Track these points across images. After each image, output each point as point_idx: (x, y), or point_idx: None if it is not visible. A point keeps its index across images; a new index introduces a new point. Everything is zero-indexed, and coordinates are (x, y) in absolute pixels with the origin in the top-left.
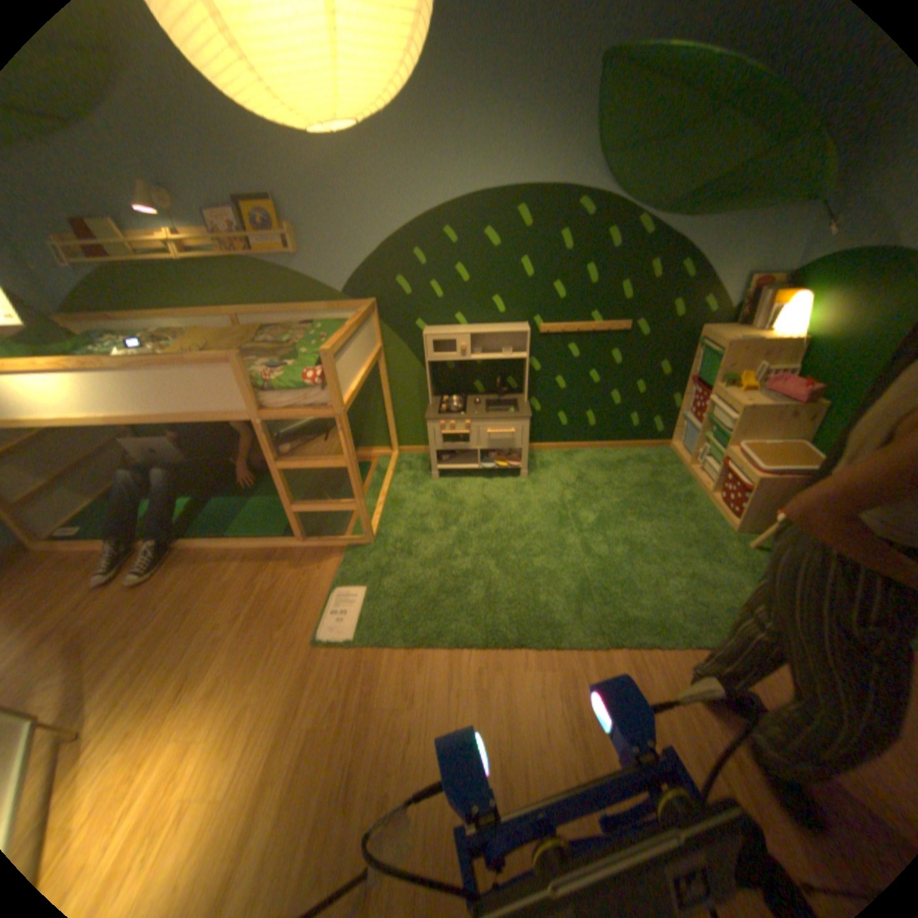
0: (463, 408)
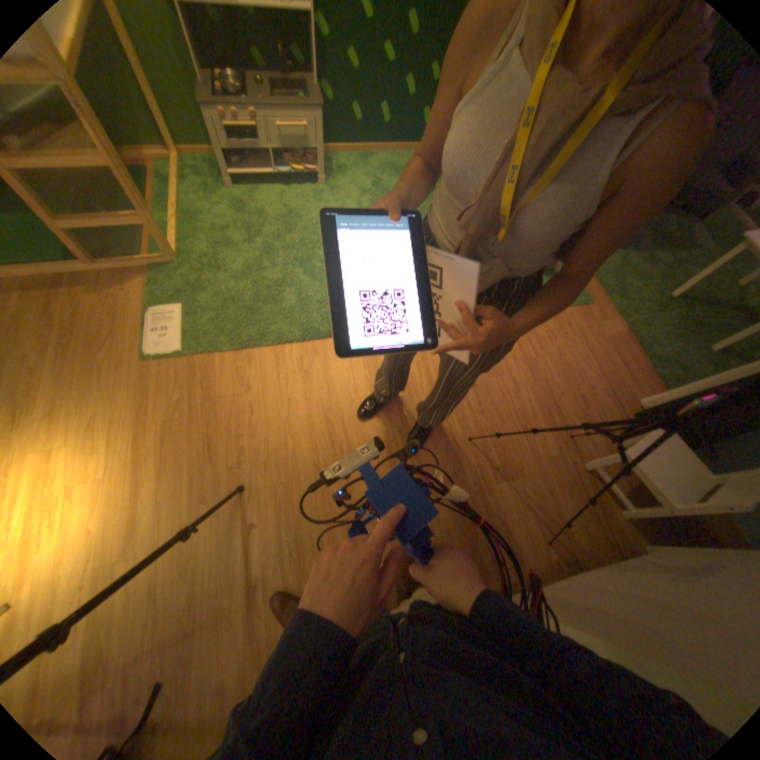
0: (243, 90)
